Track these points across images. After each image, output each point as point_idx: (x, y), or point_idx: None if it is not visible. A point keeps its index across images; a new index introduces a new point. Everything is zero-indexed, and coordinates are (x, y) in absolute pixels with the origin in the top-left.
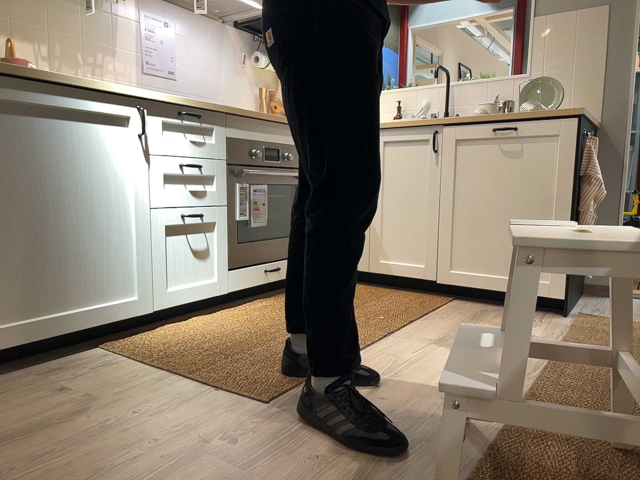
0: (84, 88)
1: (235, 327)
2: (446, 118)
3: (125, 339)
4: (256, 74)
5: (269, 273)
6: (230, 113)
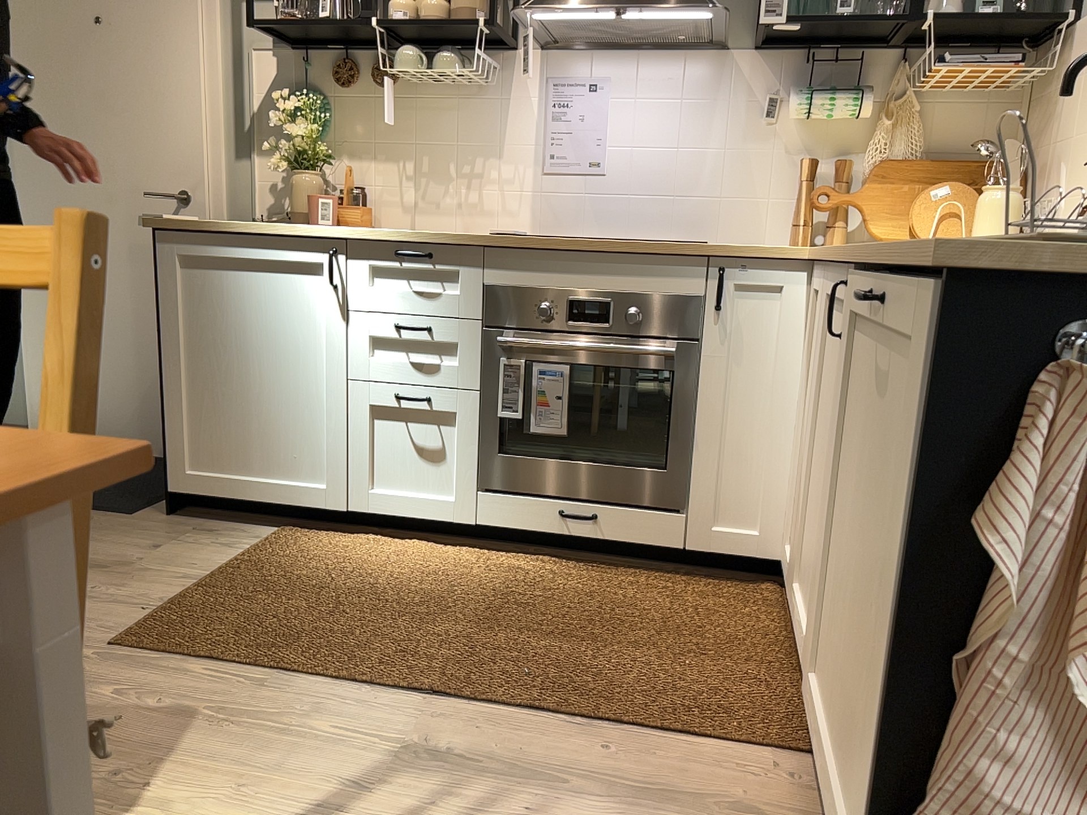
0: (265, 234)
1: (389, 573)
2: (856, 254)
3: (317, 532)
4: (806, 131)
5: (570, 521)
6: (487, 246)
